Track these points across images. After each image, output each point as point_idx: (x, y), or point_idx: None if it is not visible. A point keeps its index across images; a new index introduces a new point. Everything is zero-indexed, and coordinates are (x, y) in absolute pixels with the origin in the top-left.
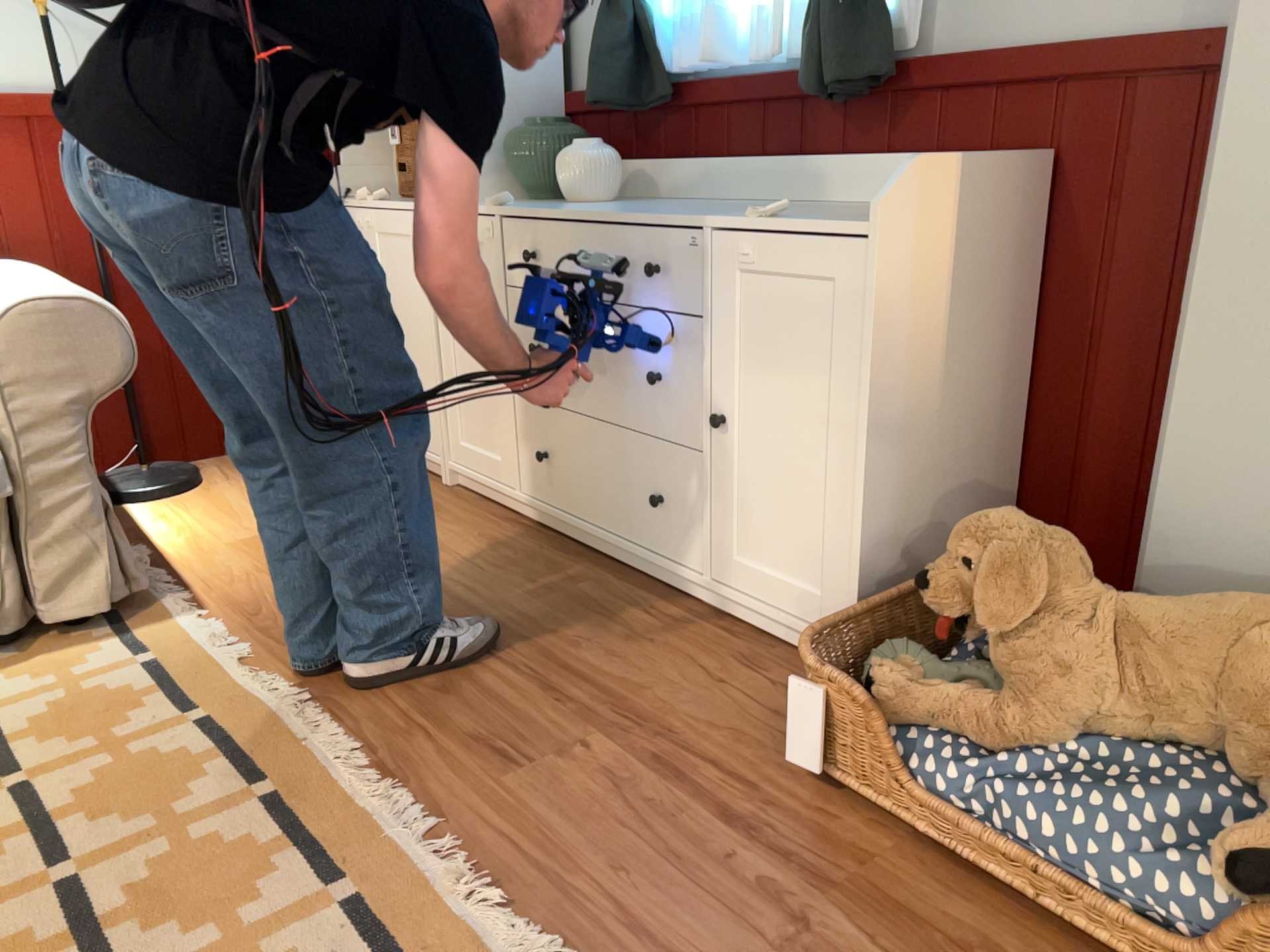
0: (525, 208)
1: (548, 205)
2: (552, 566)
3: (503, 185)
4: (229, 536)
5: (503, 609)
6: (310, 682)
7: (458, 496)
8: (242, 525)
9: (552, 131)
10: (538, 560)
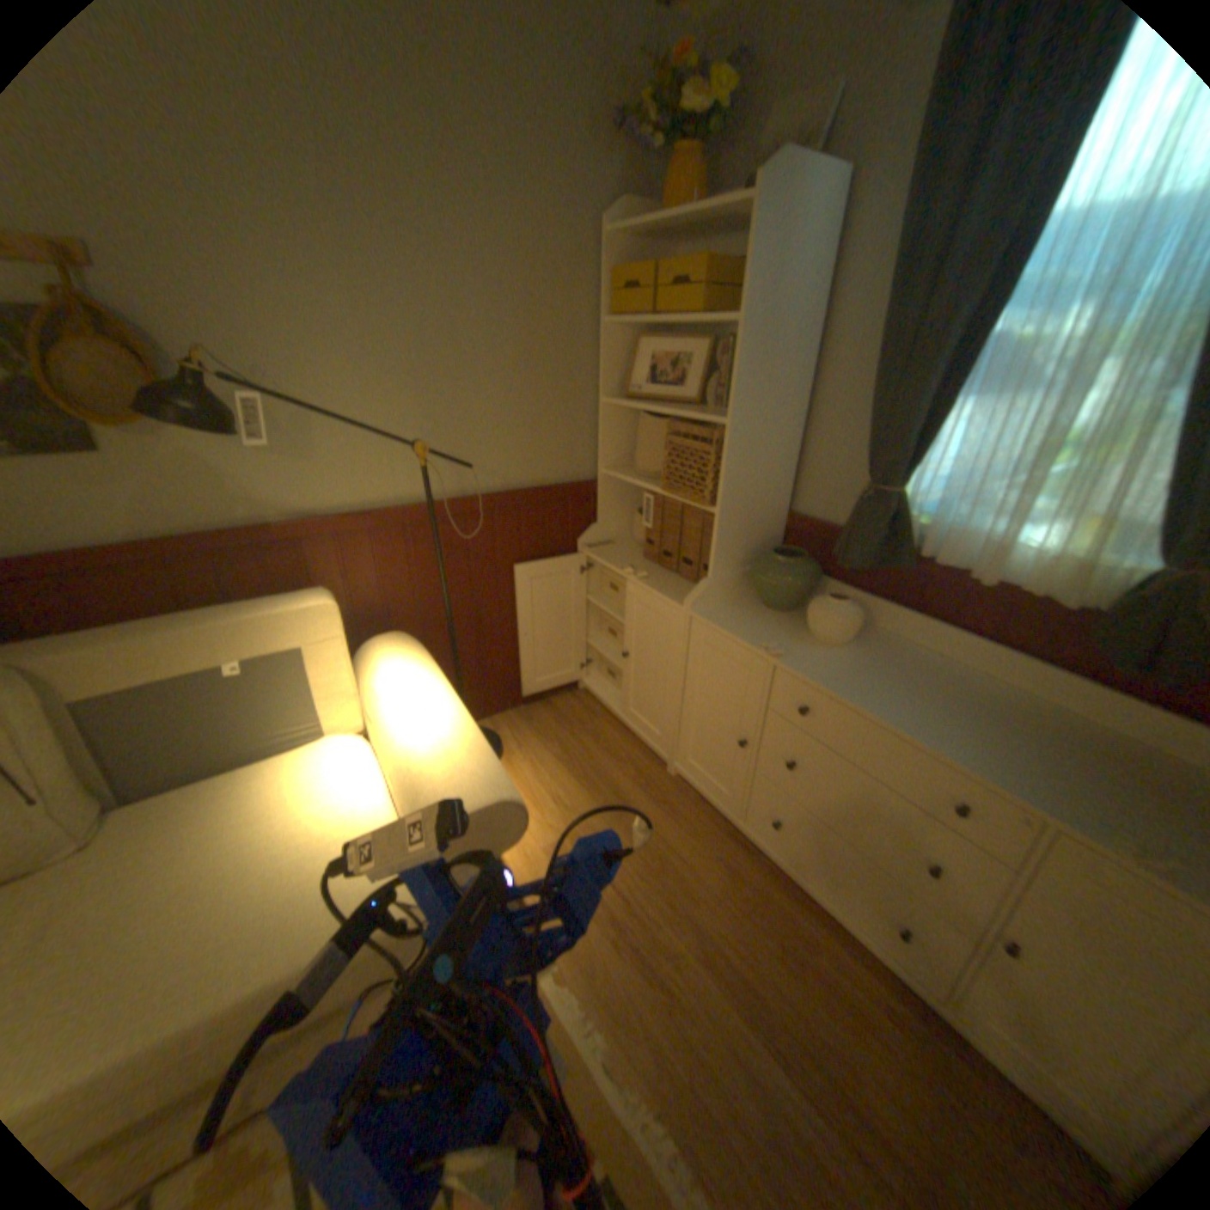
0: (796, 658)
1: (802, 640)
2: (789, 919)
3: (742, 584)
4: (541, 835)
5: (776, 993)
6: (666, 1110)
7: (683, 791)
8: (545, 819)
9: (801, 569)
10: (775, 906)
